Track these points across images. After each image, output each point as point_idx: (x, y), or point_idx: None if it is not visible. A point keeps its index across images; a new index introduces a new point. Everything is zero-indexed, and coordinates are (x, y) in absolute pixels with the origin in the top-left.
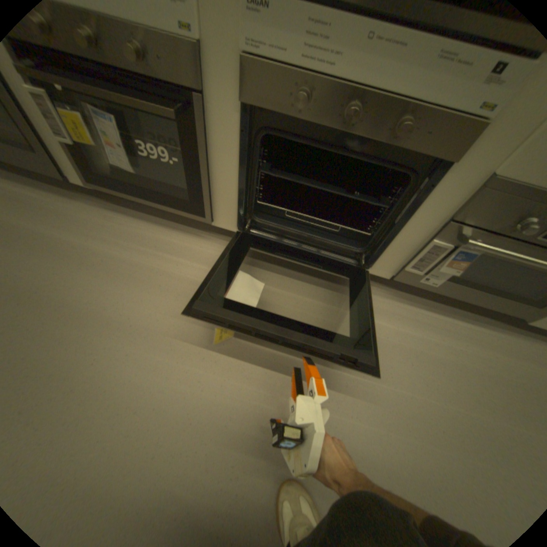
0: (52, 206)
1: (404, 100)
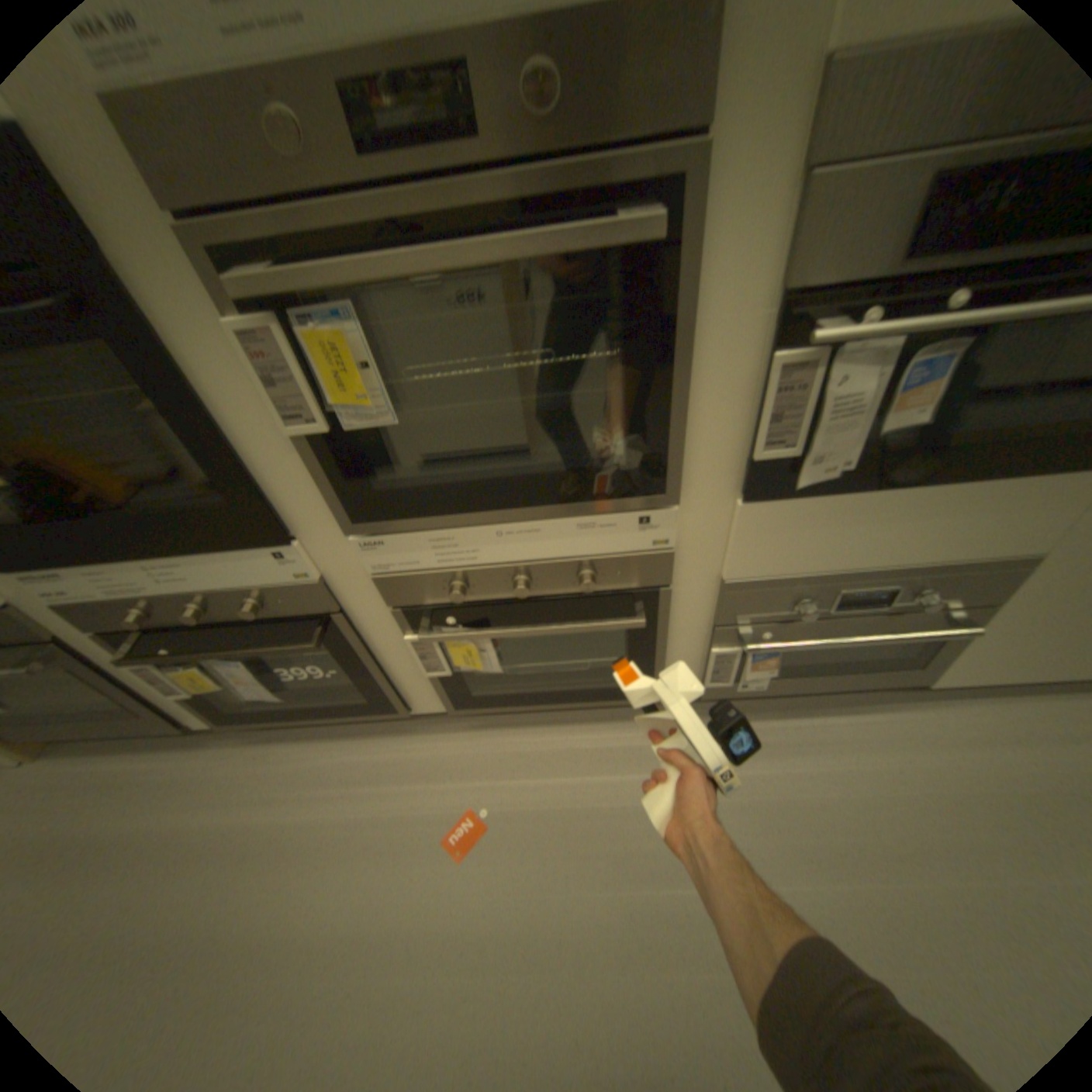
0: (174, 774)
1: (569, 562)
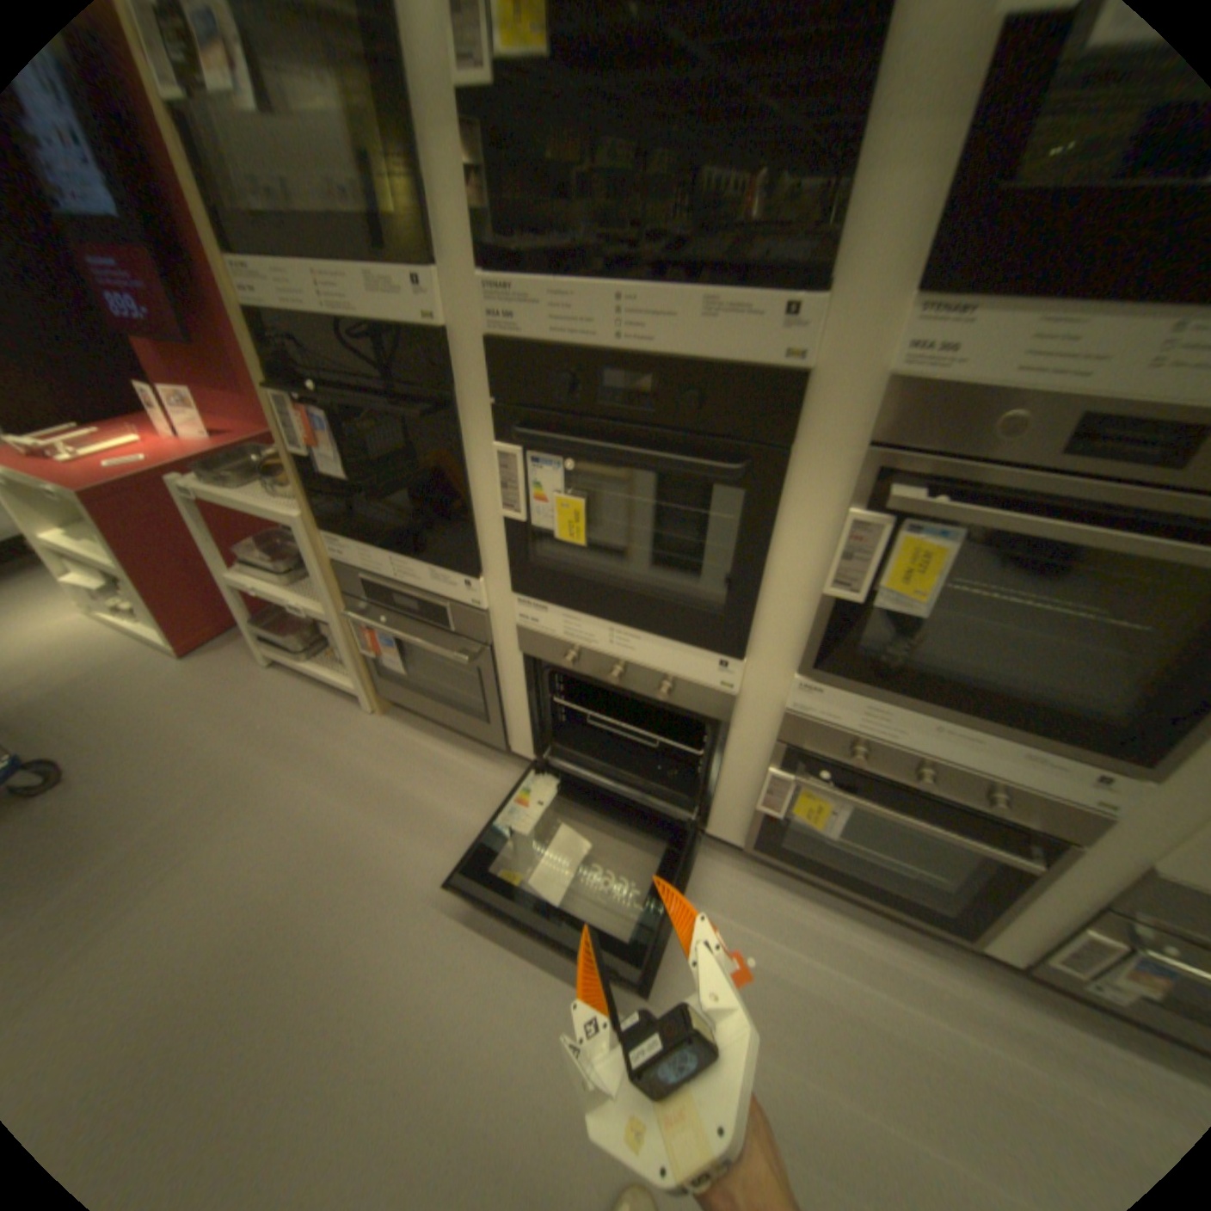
0: (483, 781)
1: (994, 782)
